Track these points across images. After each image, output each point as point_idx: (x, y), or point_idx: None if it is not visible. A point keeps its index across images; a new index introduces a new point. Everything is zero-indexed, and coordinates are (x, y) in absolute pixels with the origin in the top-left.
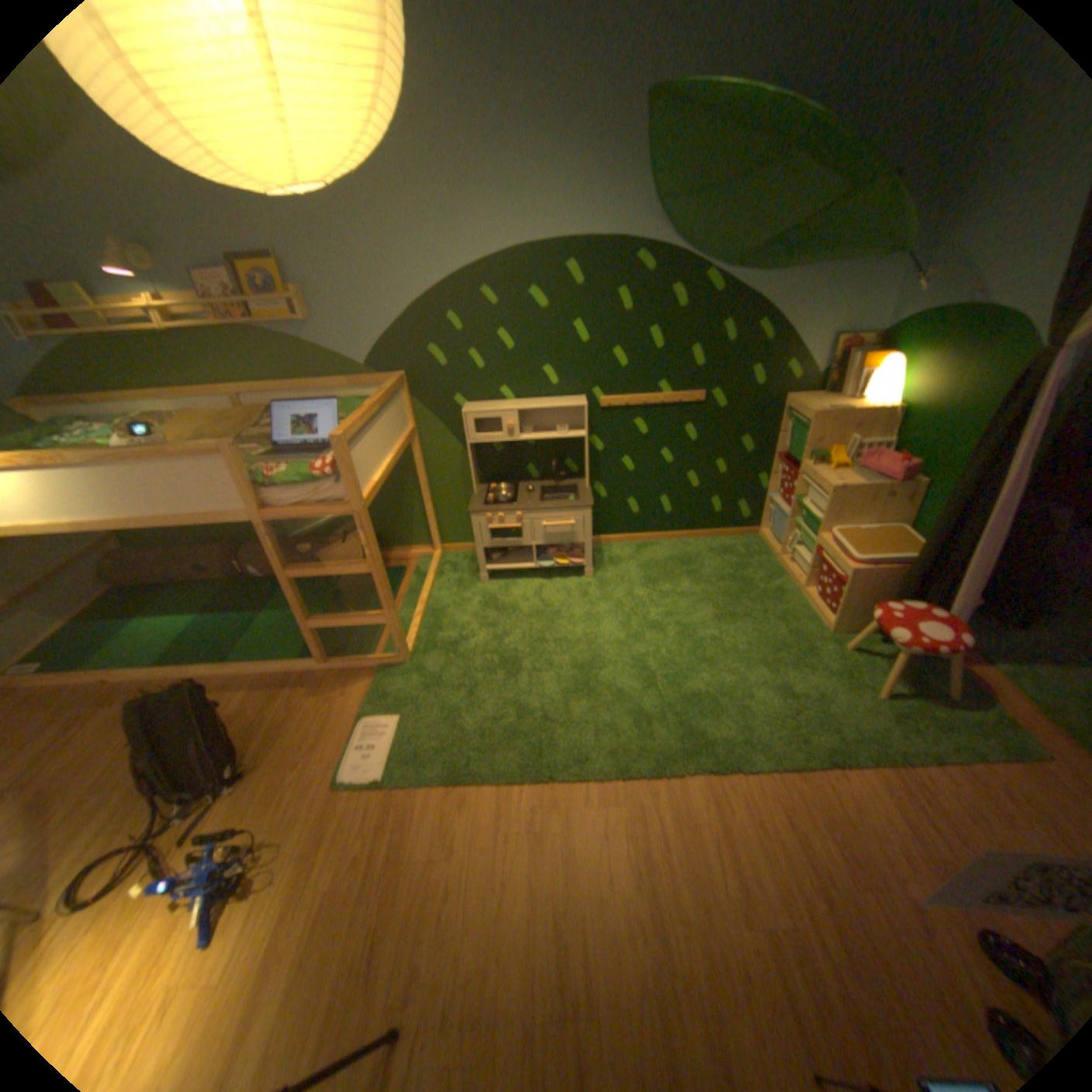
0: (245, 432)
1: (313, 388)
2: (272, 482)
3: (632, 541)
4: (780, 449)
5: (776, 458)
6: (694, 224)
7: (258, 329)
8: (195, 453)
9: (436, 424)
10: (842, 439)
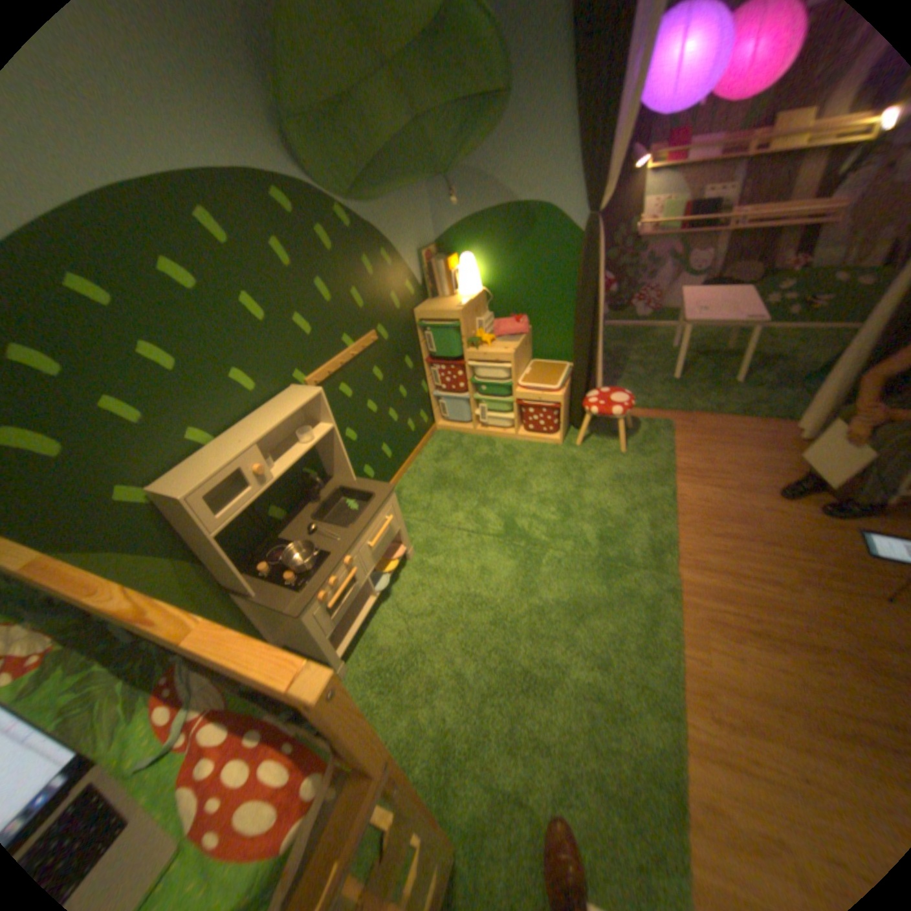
0: None
1: None
2: None
3: None
4: (424, 355)
5: (428, 363)
6: (313, 150)
7: None
8: None
9: (99, 561)
10: (473, 325)
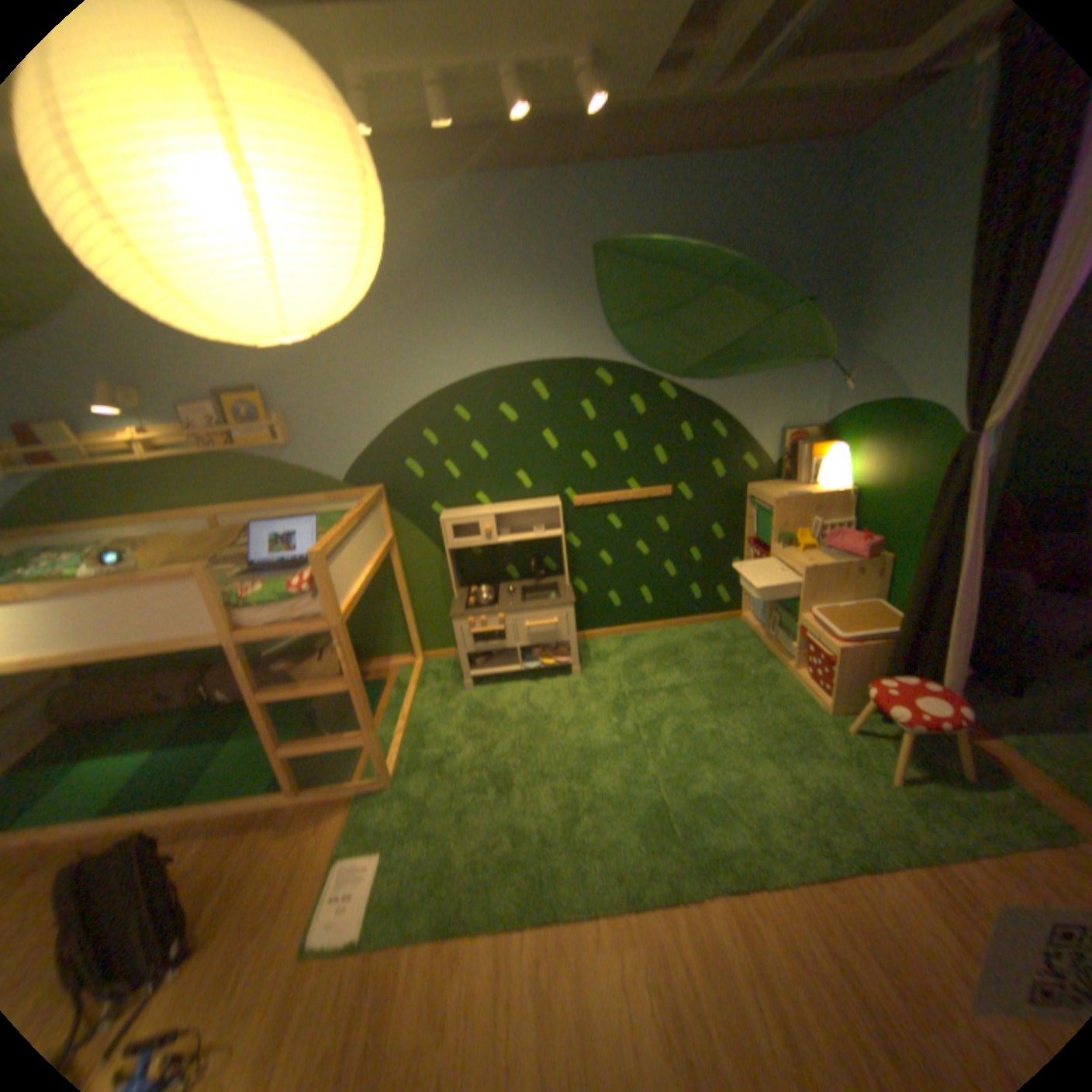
0: (219, 554)
1: (291, 507)
2: (246, 604)
3: (617, 635)
4: (749, 534)
5: (746, 543)
6: (643, 345)
7: (239, 455)
8: (165, 580)
9: (414, 533)
10: (805, 522)
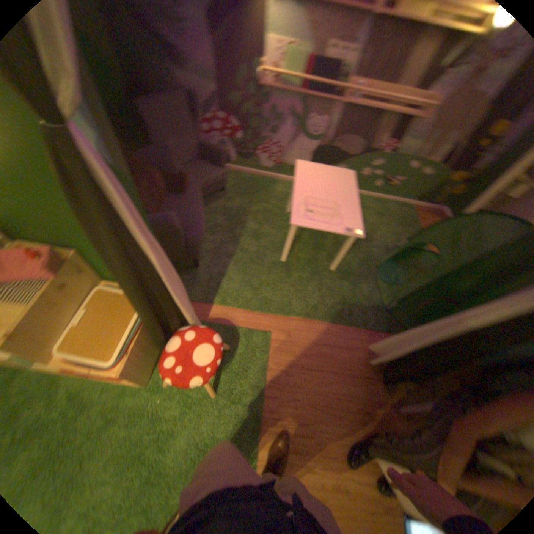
0: None
1: None
2: None
3: None
4: None
5: None
6: None
7: None
8: None
9: None
10: None
